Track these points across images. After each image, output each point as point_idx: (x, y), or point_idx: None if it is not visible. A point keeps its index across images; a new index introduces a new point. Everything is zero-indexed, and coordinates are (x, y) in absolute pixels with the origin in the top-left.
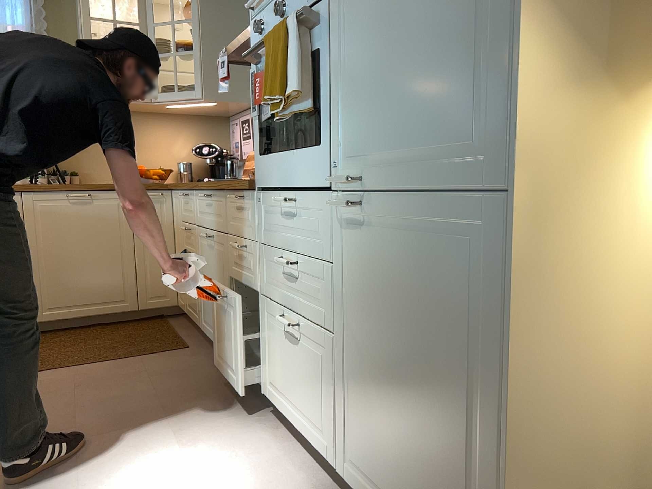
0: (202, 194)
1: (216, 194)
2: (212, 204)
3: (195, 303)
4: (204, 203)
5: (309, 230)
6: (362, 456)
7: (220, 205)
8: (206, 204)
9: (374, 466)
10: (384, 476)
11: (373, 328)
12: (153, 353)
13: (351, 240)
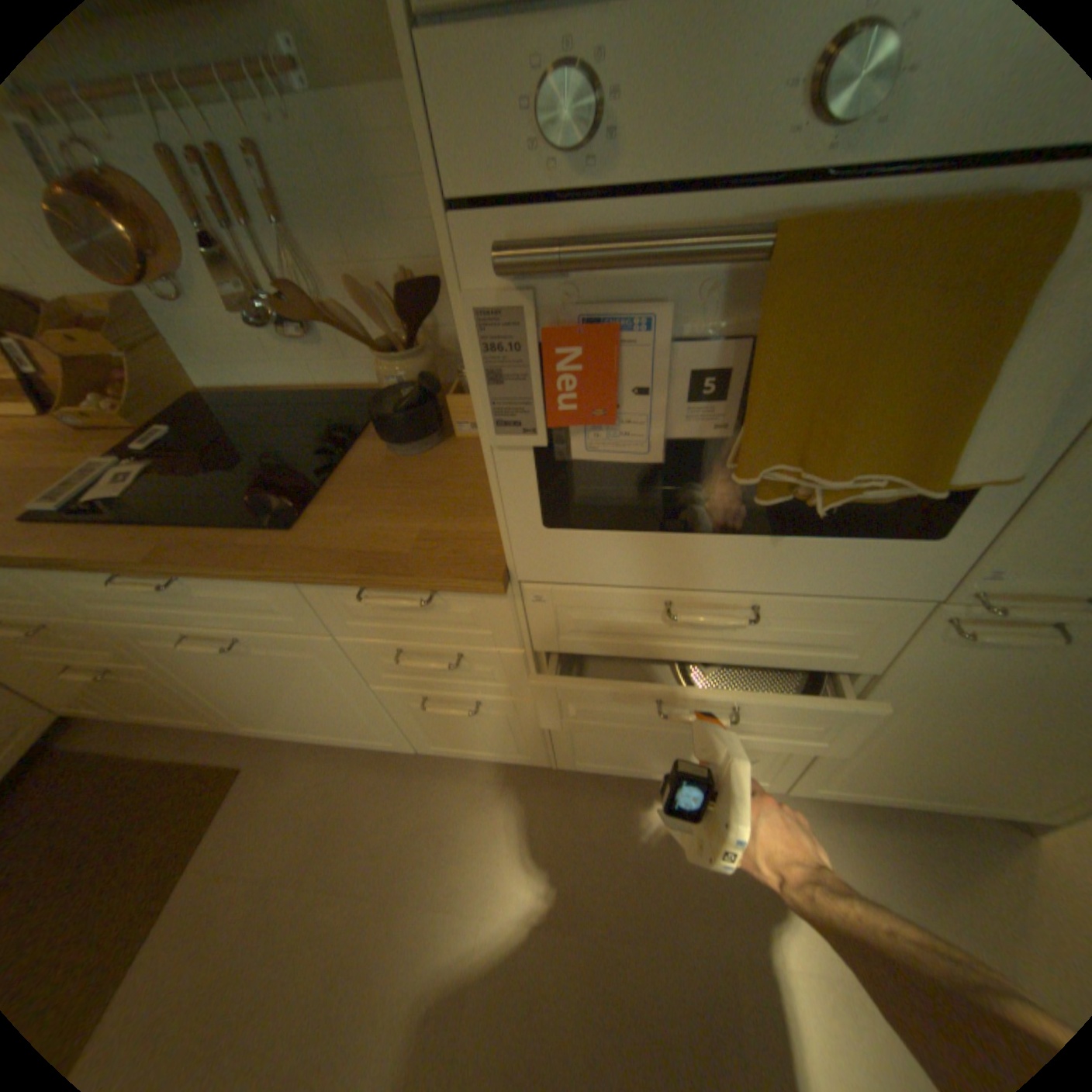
0: (133, 586)
1: (214, 578)
2: (189, 591)
3: (175, 712)
4: (114, 586)
5: (790, 641)
6: (860, 785)
7: (254, 594)
8: (138, 589)
9: (884, 787)
10: (907, 790)
11: (966, 720)
12: (196, 839)
13: (961, 655)
